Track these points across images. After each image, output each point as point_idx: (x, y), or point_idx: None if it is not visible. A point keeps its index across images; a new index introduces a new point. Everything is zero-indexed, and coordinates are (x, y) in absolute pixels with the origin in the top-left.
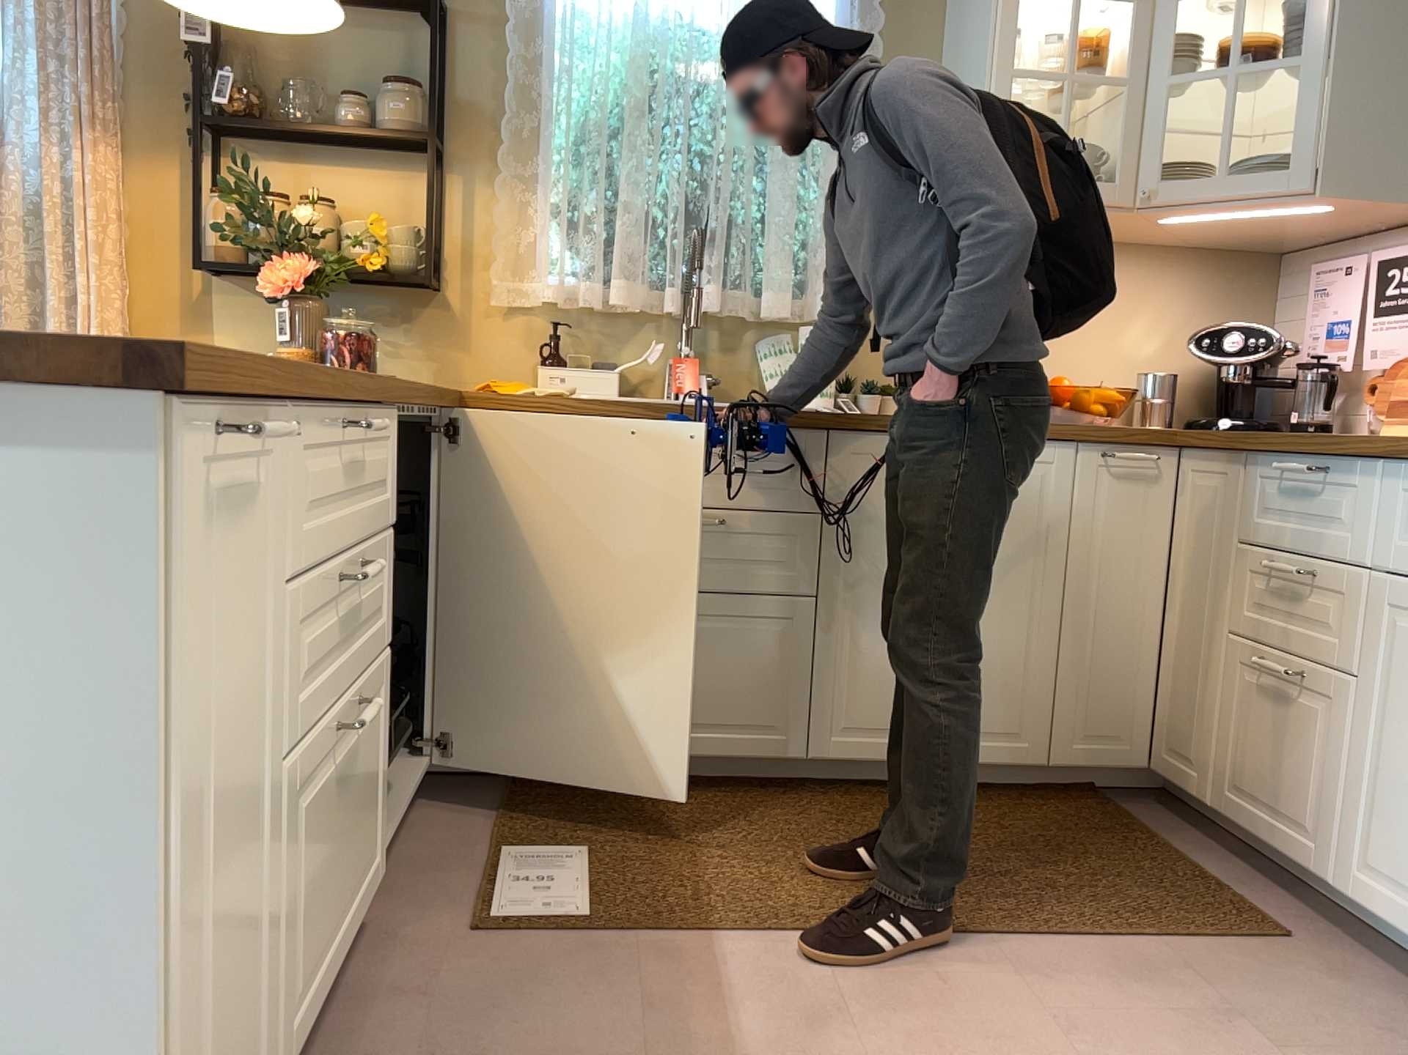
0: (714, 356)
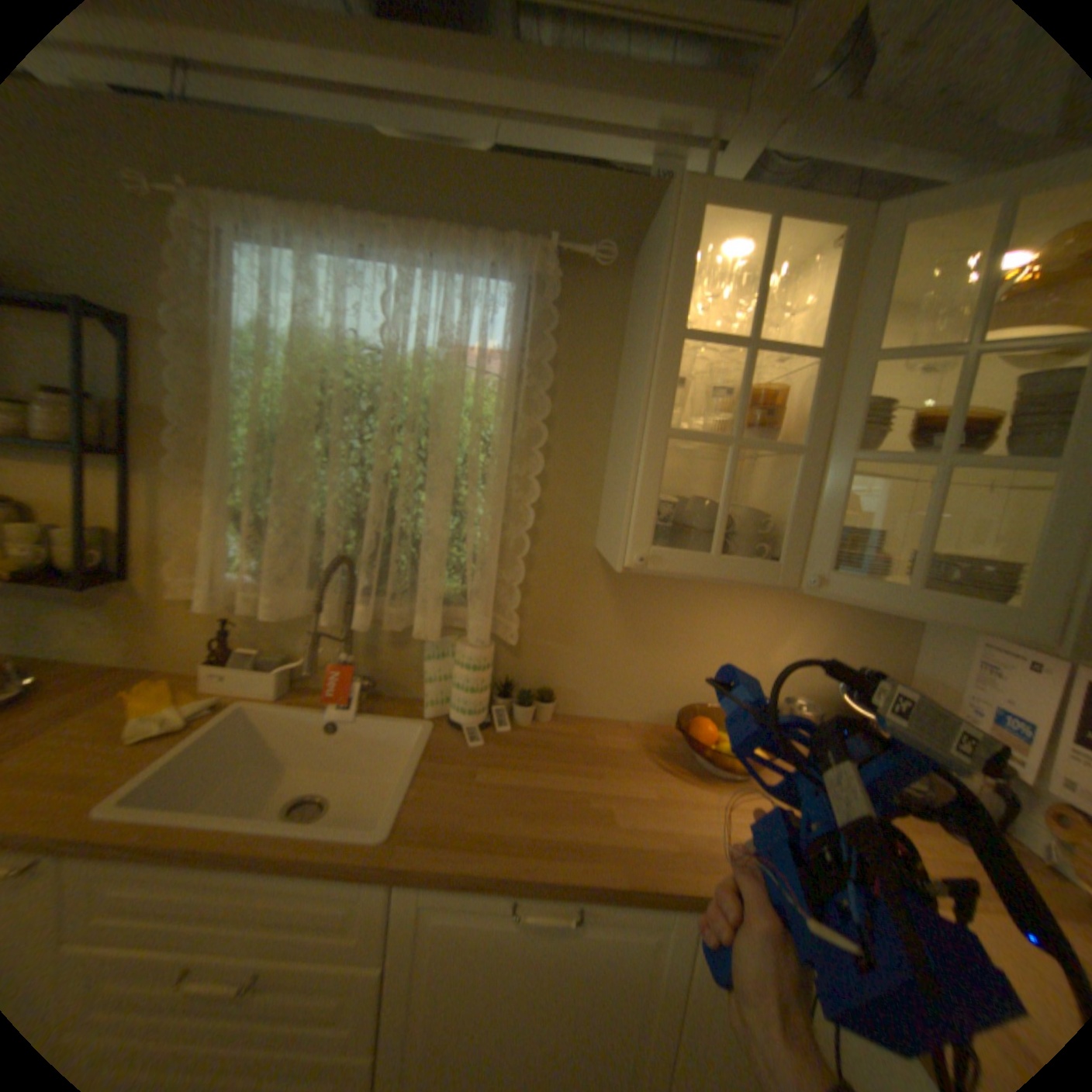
0: (382, 654)
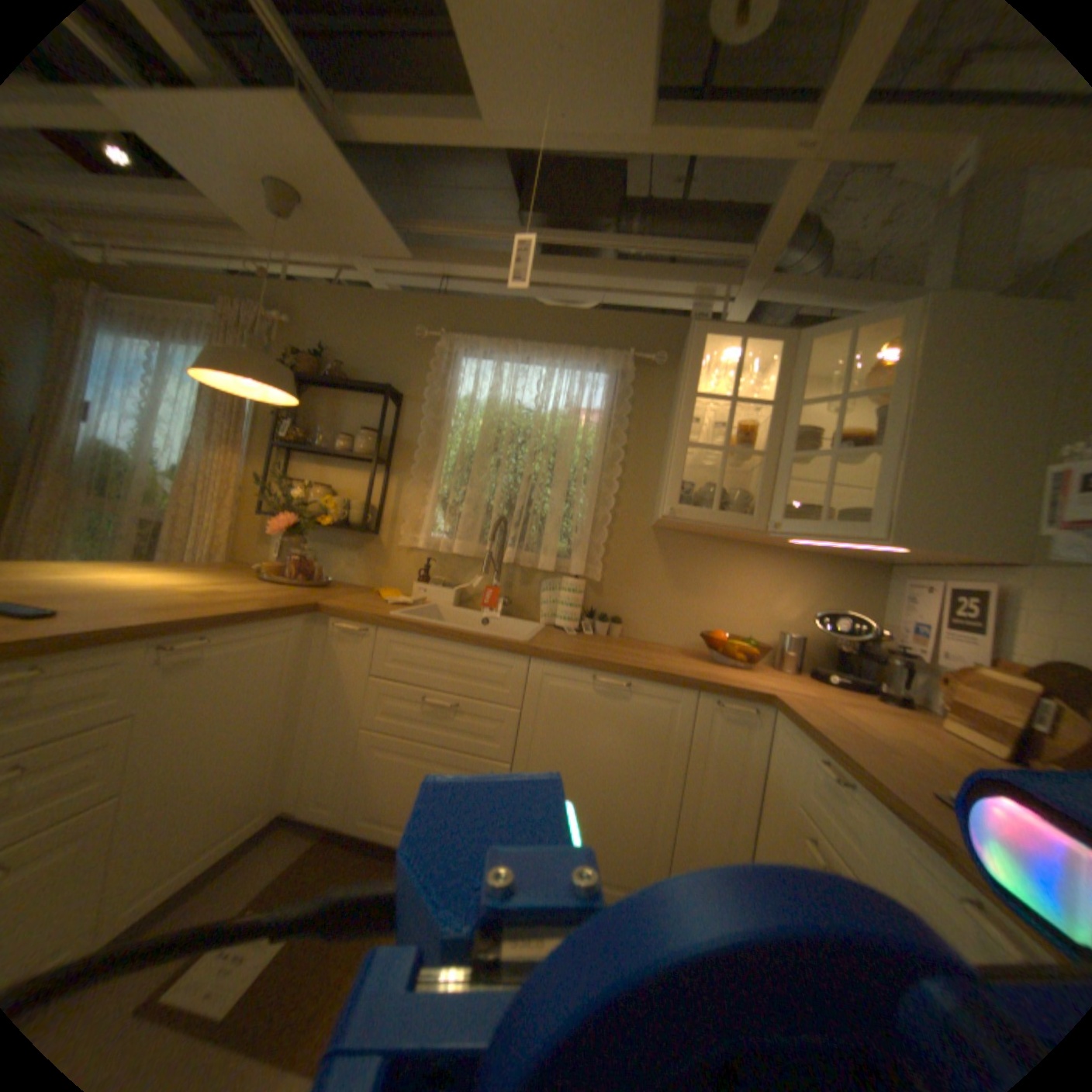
0: (515, 588)
